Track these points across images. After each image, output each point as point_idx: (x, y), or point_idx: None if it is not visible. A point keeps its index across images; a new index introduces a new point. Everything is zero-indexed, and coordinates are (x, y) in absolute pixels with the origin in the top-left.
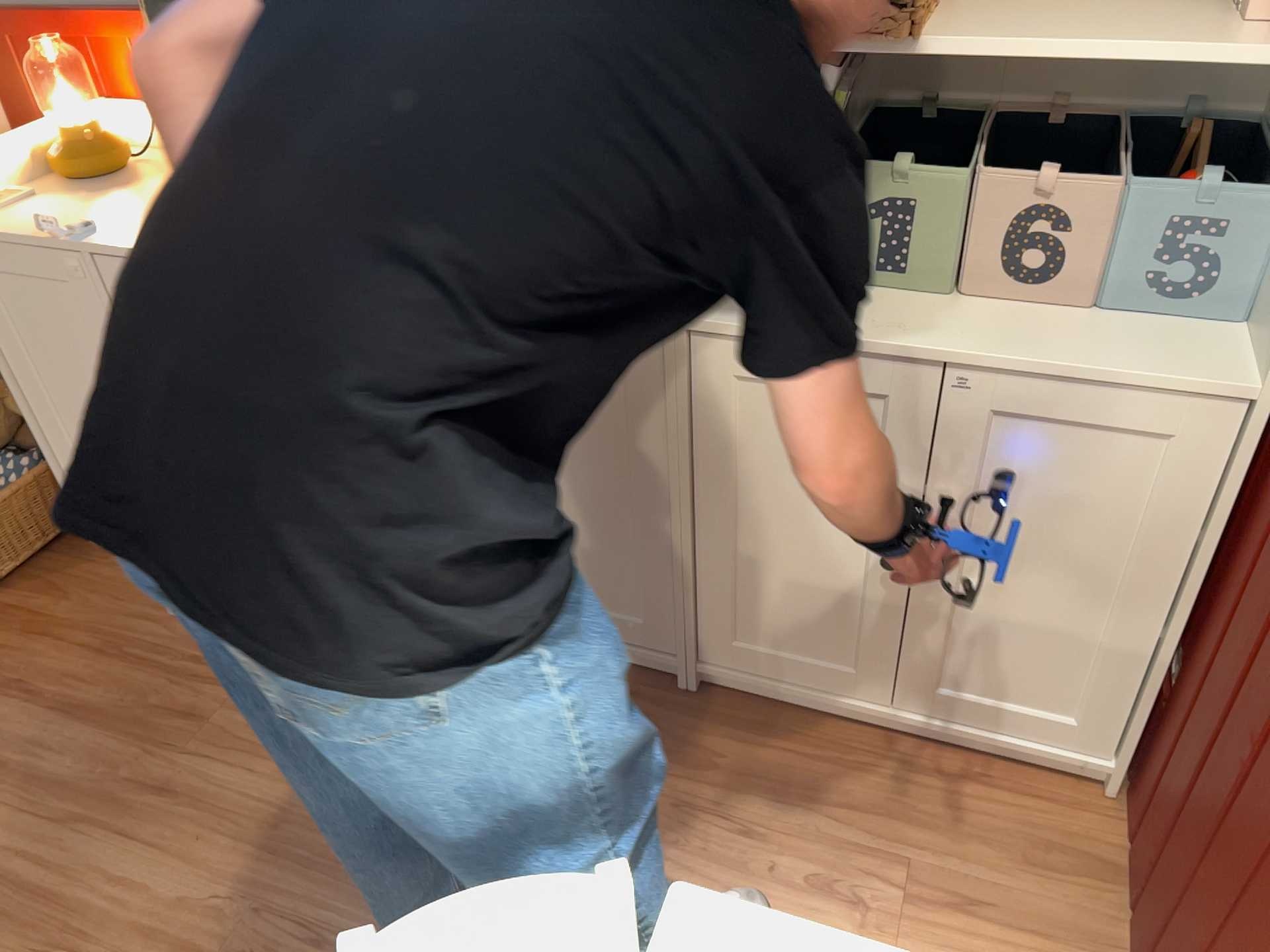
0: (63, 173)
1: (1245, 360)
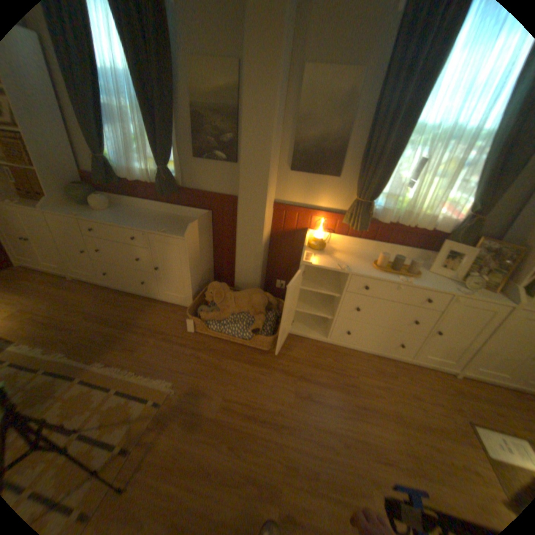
0: (313, 246)
1: None
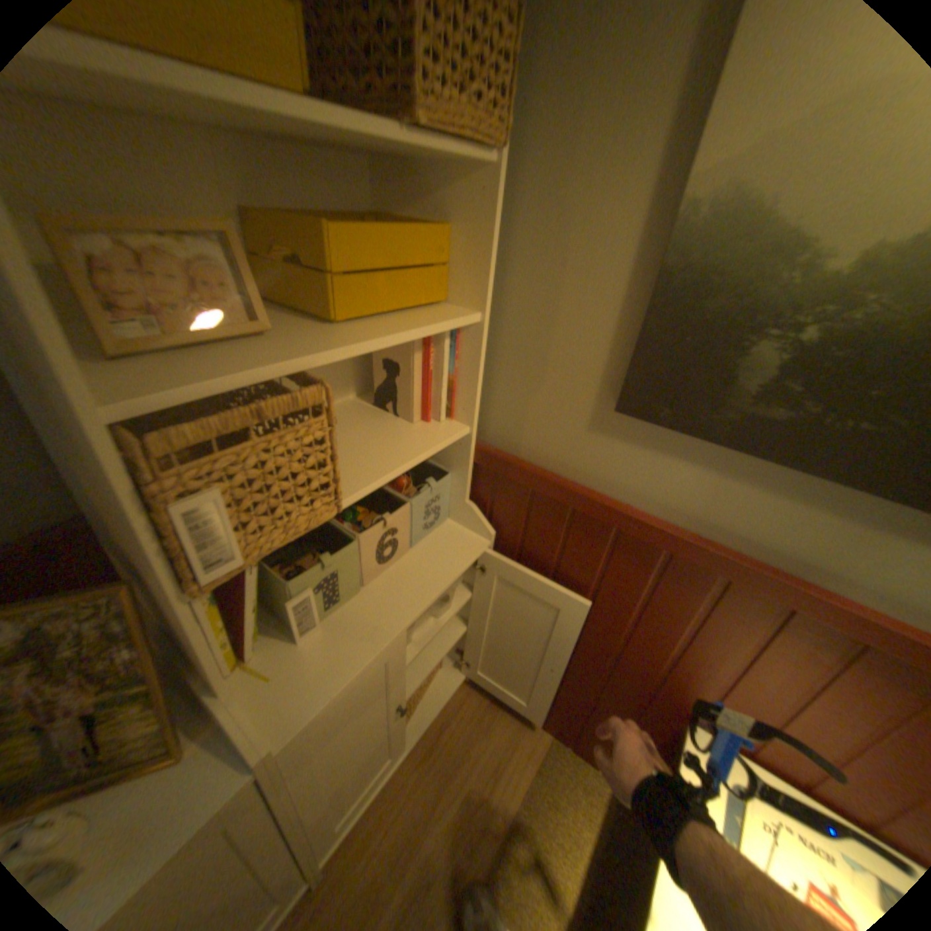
0: None
1: (475, 529)
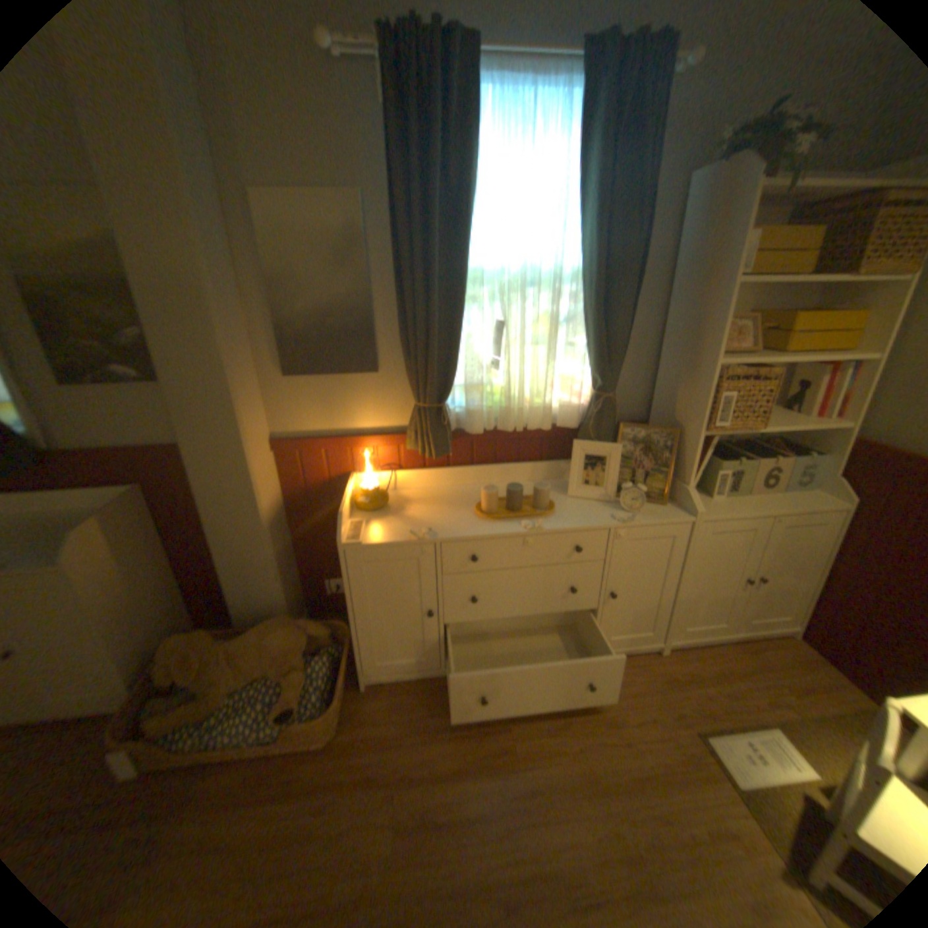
0: (363, 507)
1: (840, 498)
